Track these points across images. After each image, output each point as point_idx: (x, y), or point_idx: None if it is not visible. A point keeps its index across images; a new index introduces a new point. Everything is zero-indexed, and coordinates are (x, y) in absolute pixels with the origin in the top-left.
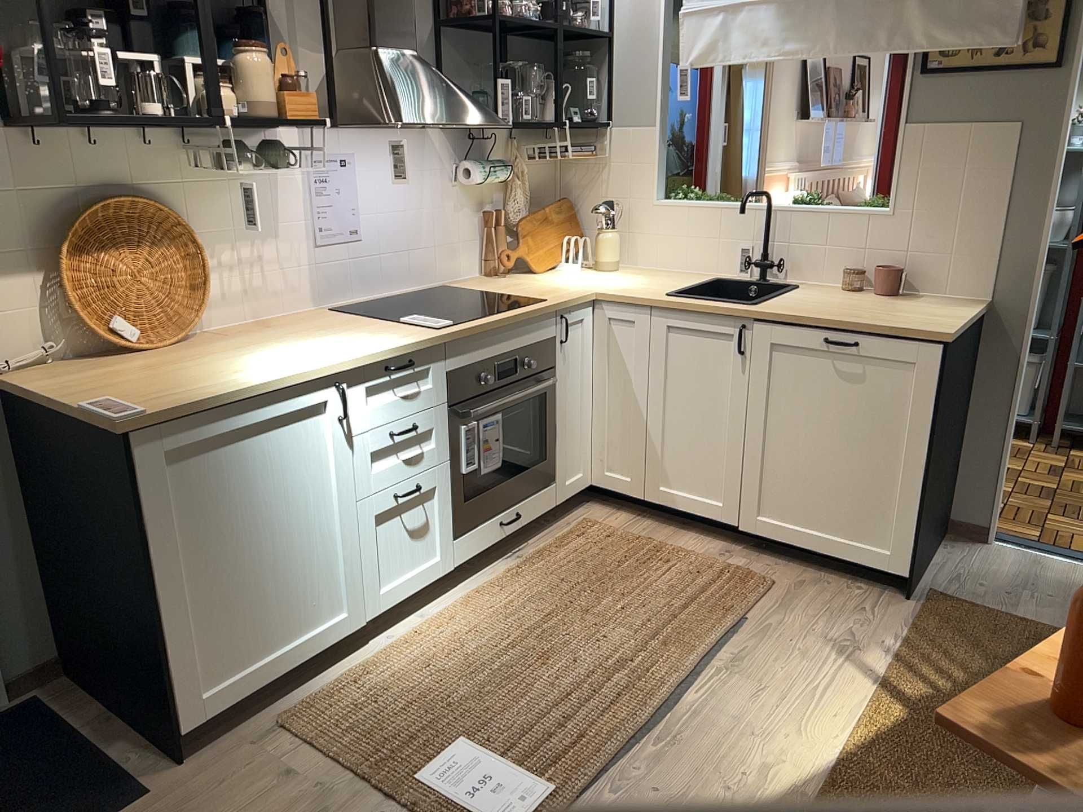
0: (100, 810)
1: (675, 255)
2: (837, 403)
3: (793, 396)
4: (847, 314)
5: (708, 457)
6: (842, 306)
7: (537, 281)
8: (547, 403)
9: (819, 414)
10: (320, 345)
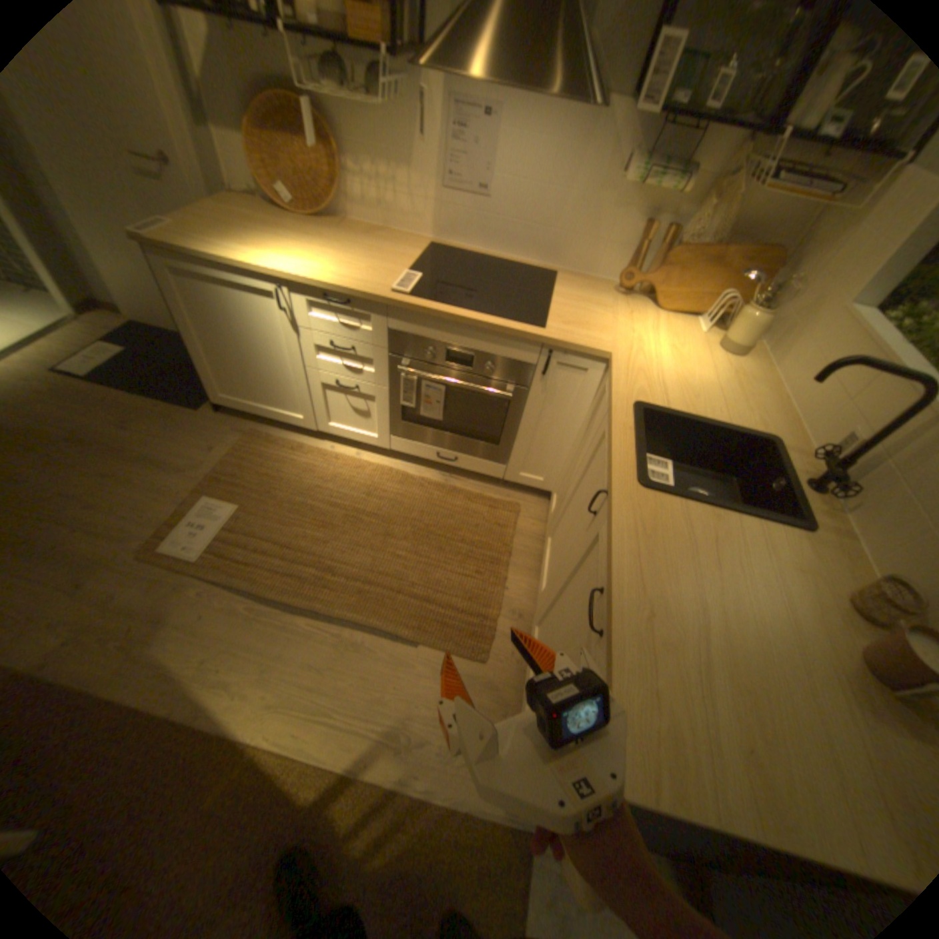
0: (185, 402)
1: (805, 384)
2: (576, 648)
3: (579, 594)
4: (660, 603)
5: (559, 554)
6: (718, 596)
7: (626, 315)
8: (509, 410)
9: (571, 633)
10: (322, 258)
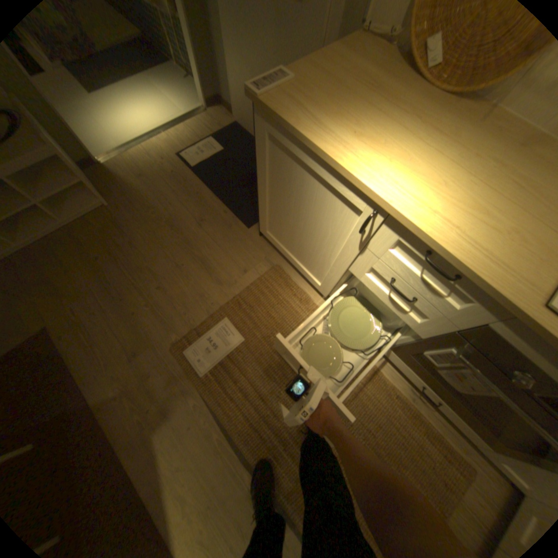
0: (243, 216)
1: None
2: None
3: None
4: None
5: None
6: None
7: None
8: None
9: None
10: (453, 185)
